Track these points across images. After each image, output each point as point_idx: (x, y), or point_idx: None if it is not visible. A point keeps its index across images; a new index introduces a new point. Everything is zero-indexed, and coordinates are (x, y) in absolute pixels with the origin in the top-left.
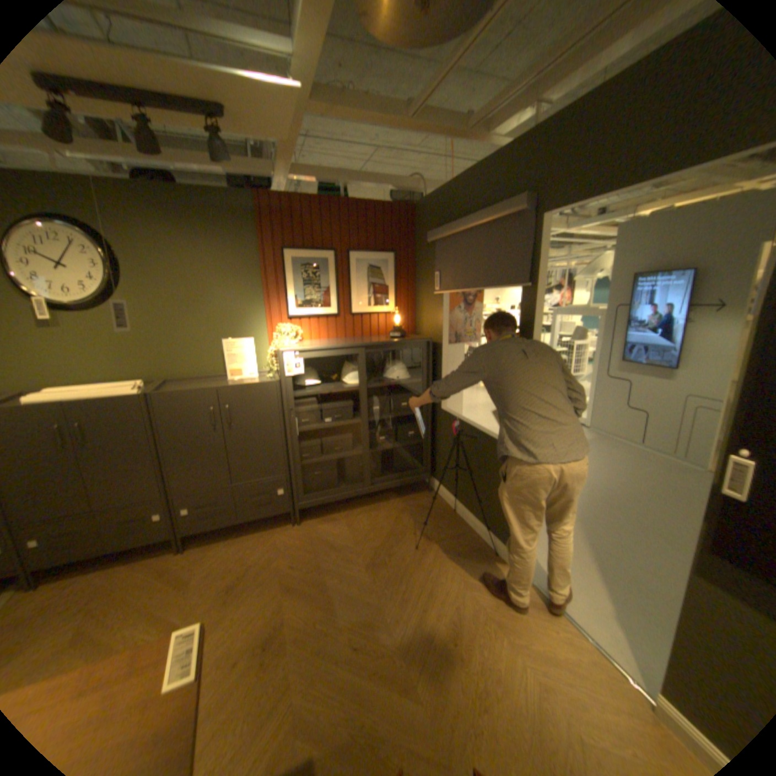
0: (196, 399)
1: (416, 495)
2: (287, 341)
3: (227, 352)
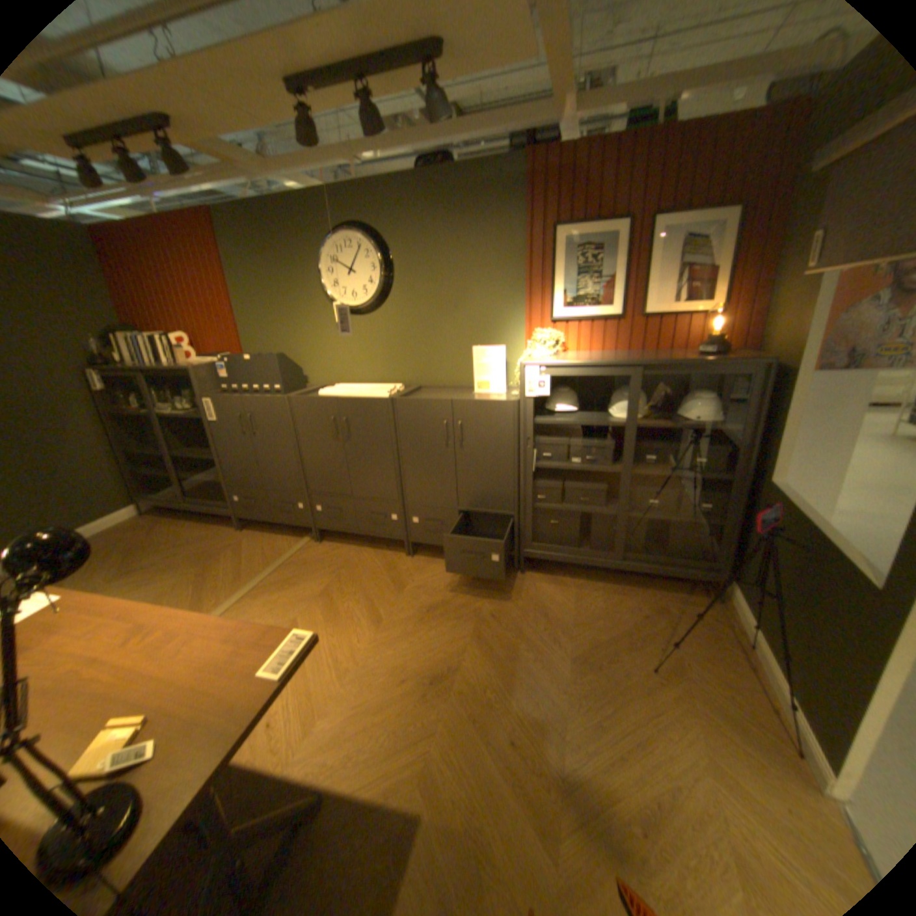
0: (433, 411)
1: (698, 598)
2: (542, 352)
3: (476, 361)
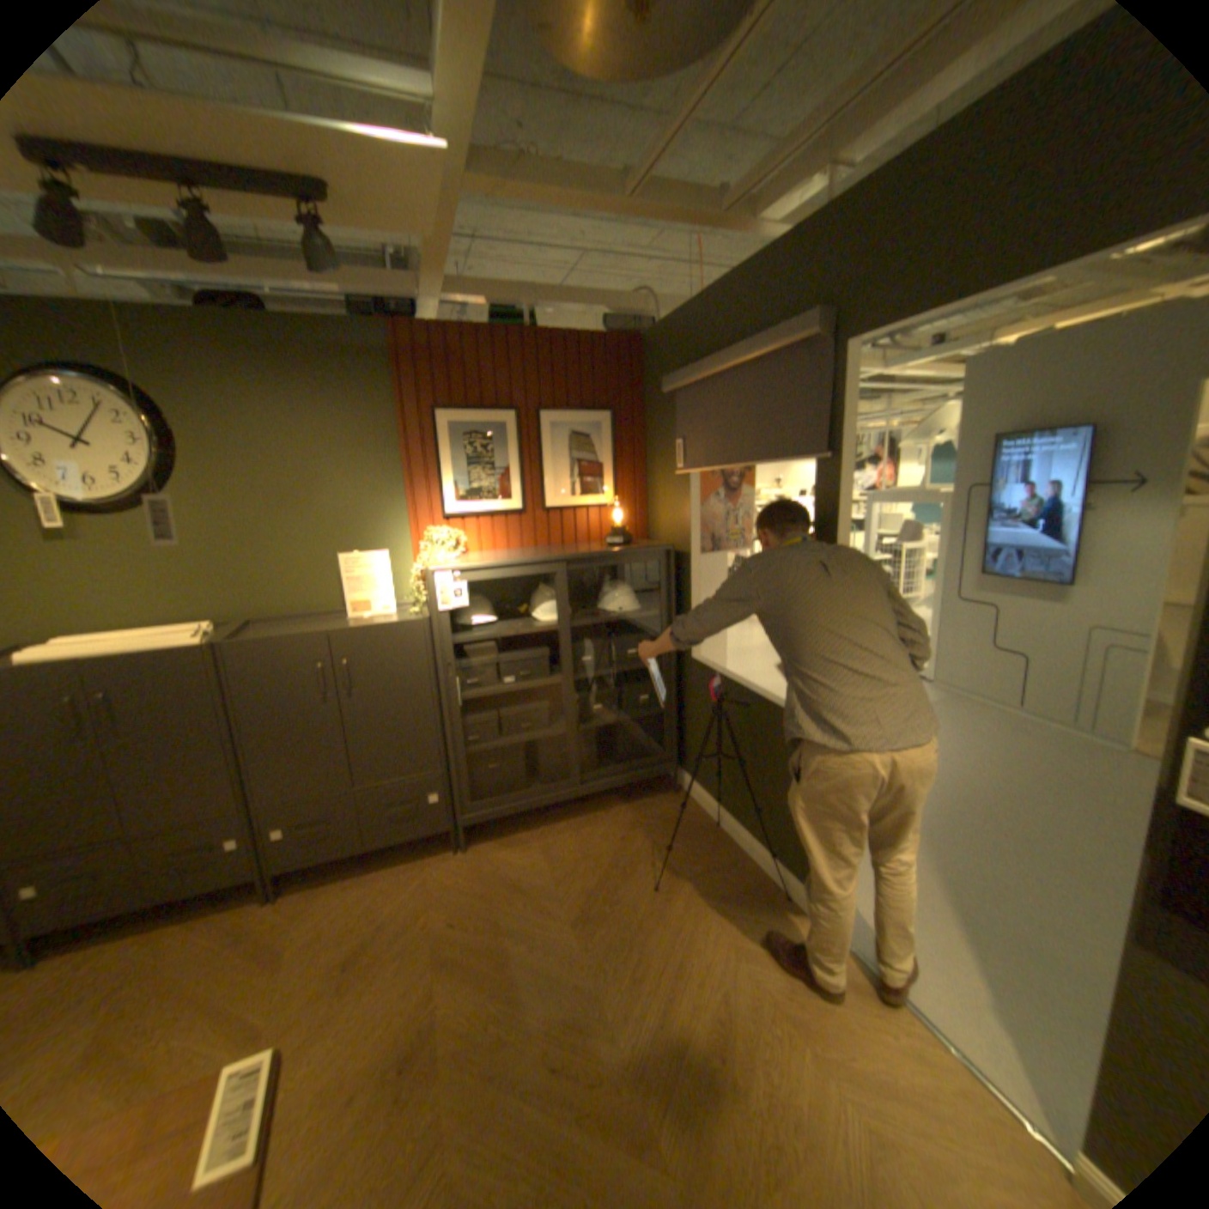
0: (295, 651)
1: (655, 799)
2: (443, 555)
3: (346, 574)
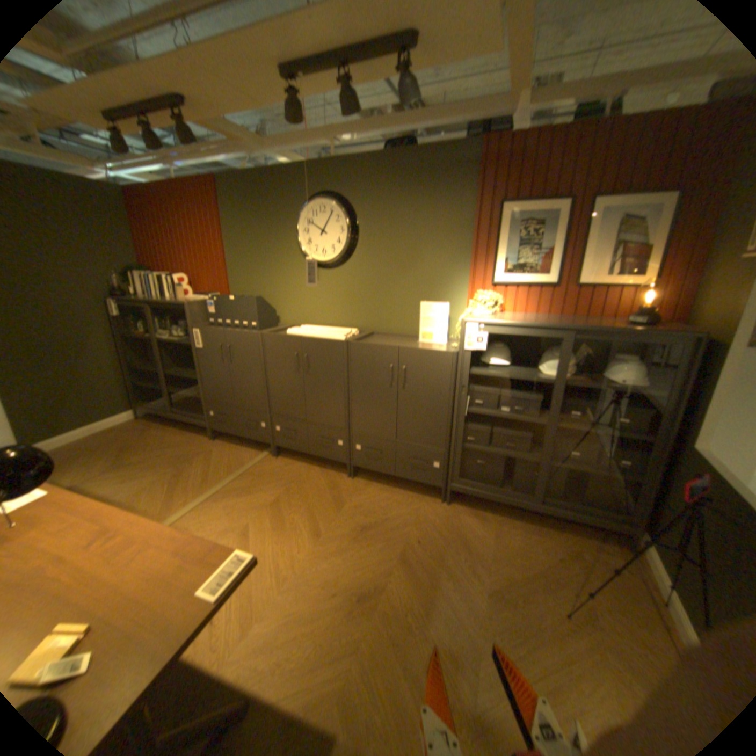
0: (381, 354)
1: (612, 547)
2: (482, 310)
3: (423, 314)
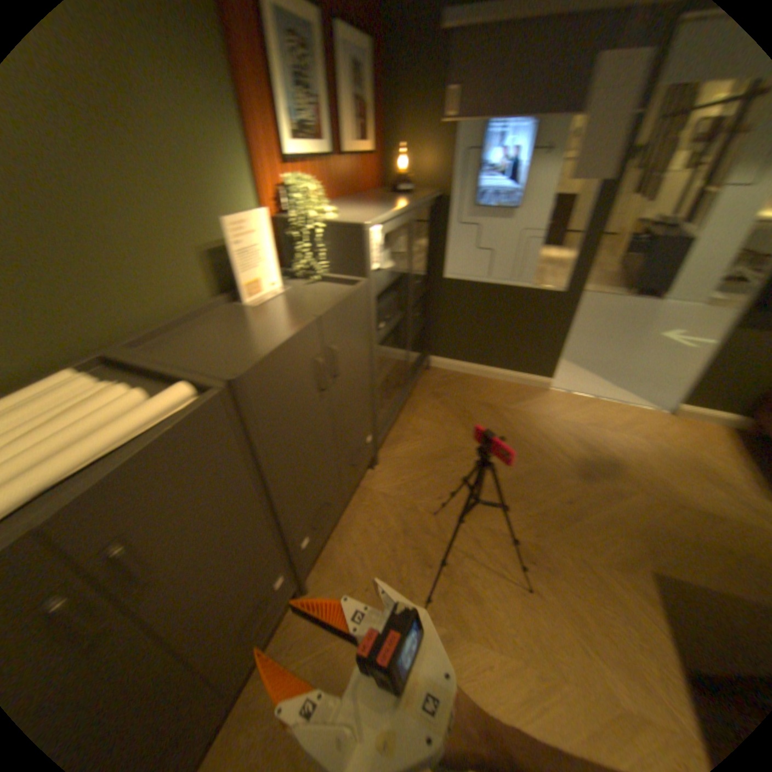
0: (303, 351)
1: (423, 376)
2: (323, 207)
3: (237, 244)
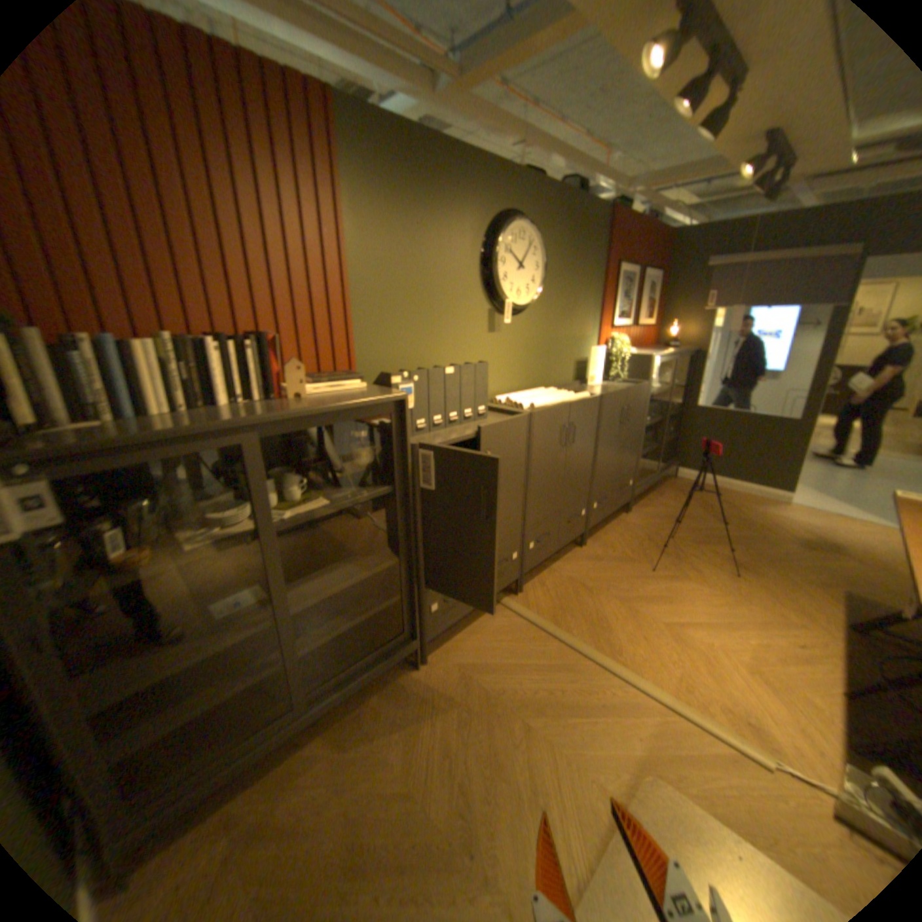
0: (620, 399)
1: (670, 481)
2: (629, 349)
3: (592, 359)
